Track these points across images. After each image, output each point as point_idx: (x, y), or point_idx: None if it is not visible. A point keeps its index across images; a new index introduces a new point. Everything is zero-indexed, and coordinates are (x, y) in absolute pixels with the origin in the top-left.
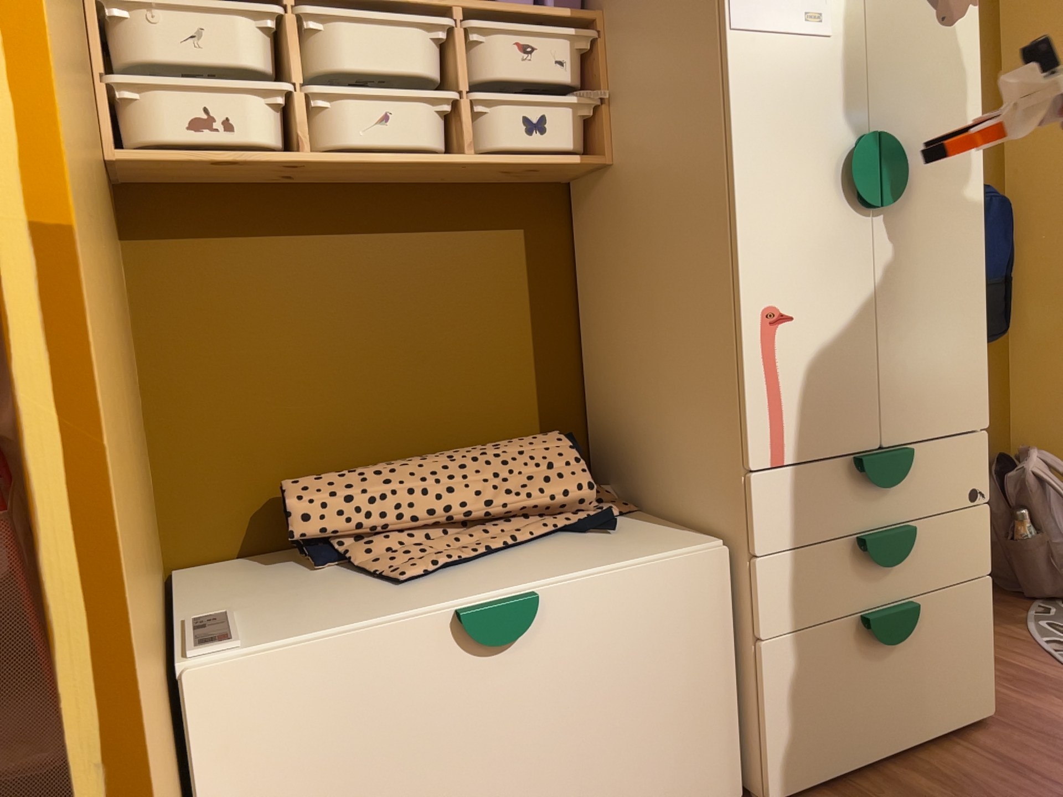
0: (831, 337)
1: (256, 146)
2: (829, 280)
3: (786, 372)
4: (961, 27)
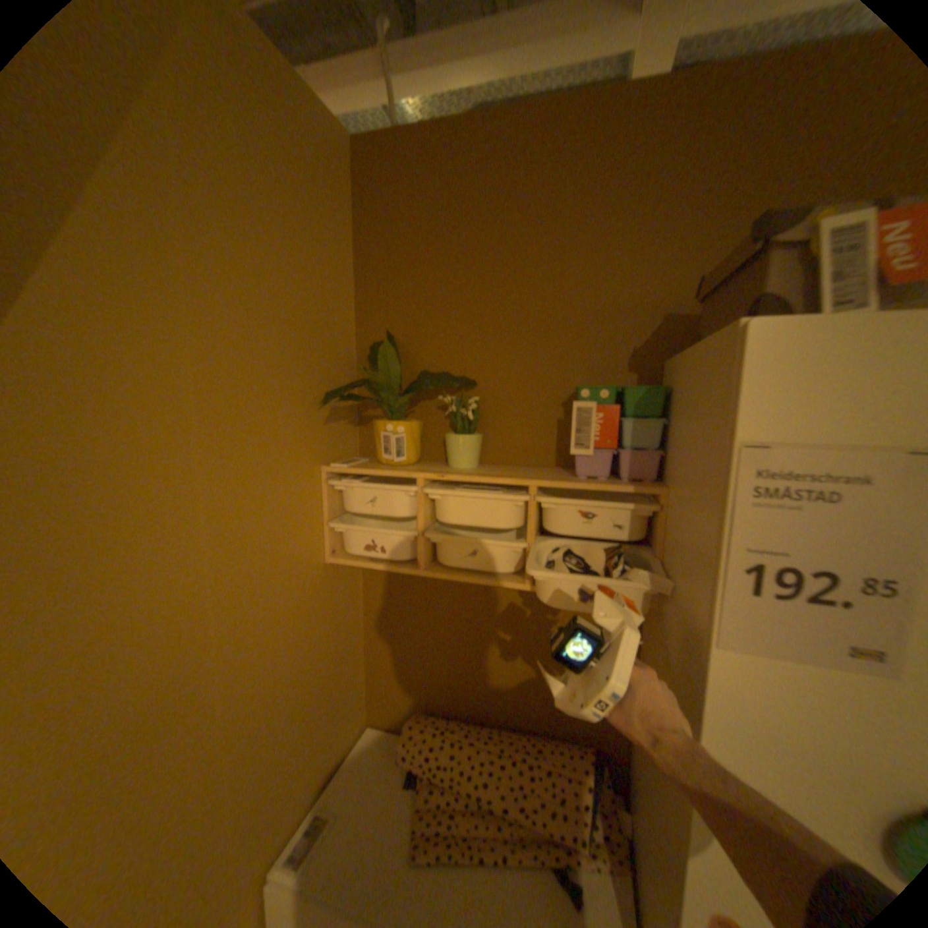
0: None
1: (399, 558)
2: None
3: None
4: None
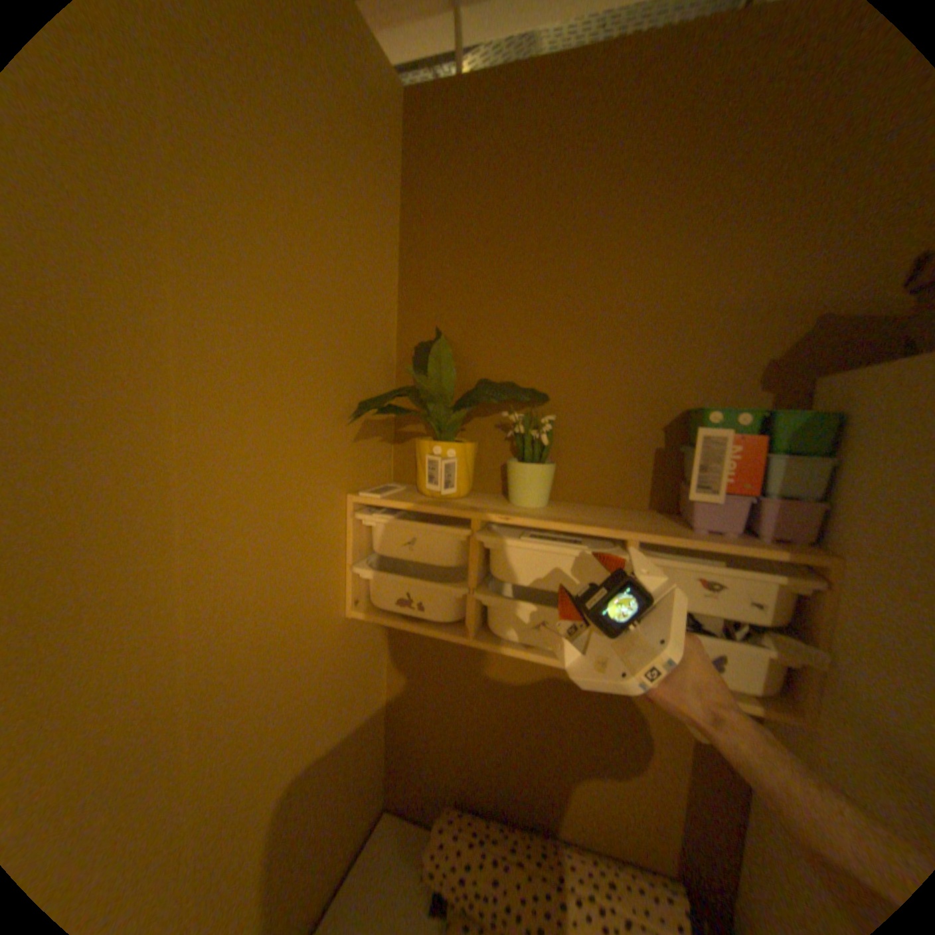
0: None
1: (440, 618)
2: None
3: None
4: None
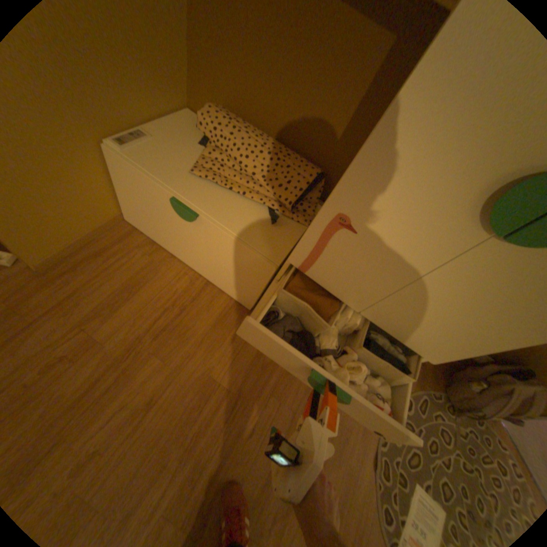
0: (373, 260)
1: None
2: (402, 237)
3: (331, 248)
4: None
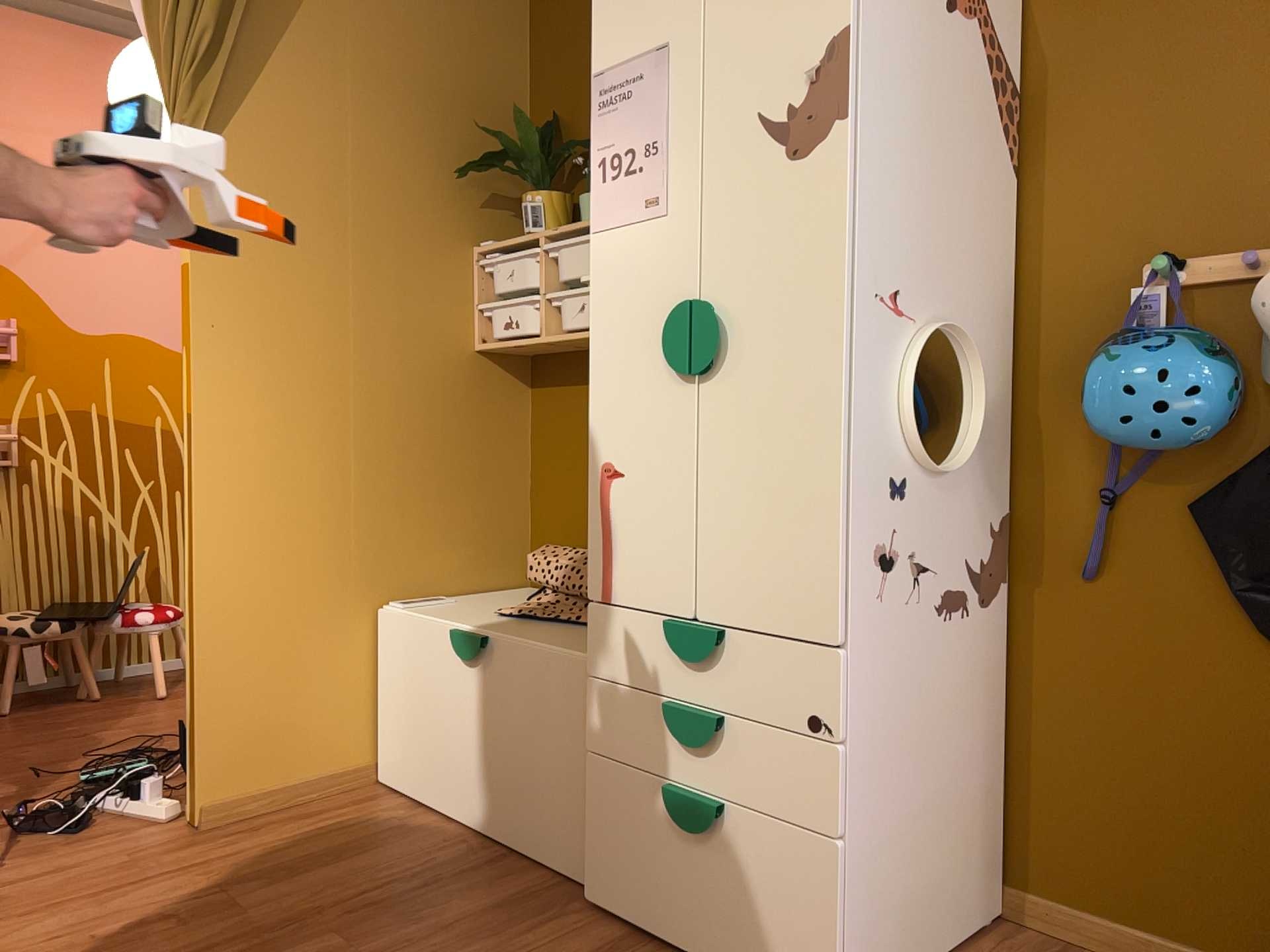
0: (652, 497)
1: (529, 332)
2: (652, 442)
3: (614, 521)
4: (819, 154)
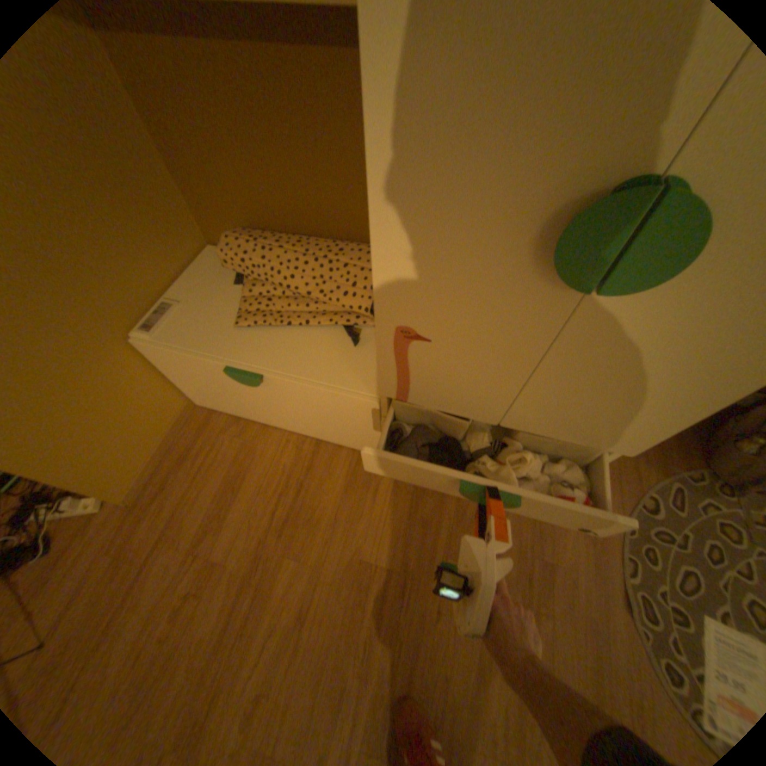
0: (470, 363)
1: None
2: (482, 328)
3: (415, 366)
4: None
